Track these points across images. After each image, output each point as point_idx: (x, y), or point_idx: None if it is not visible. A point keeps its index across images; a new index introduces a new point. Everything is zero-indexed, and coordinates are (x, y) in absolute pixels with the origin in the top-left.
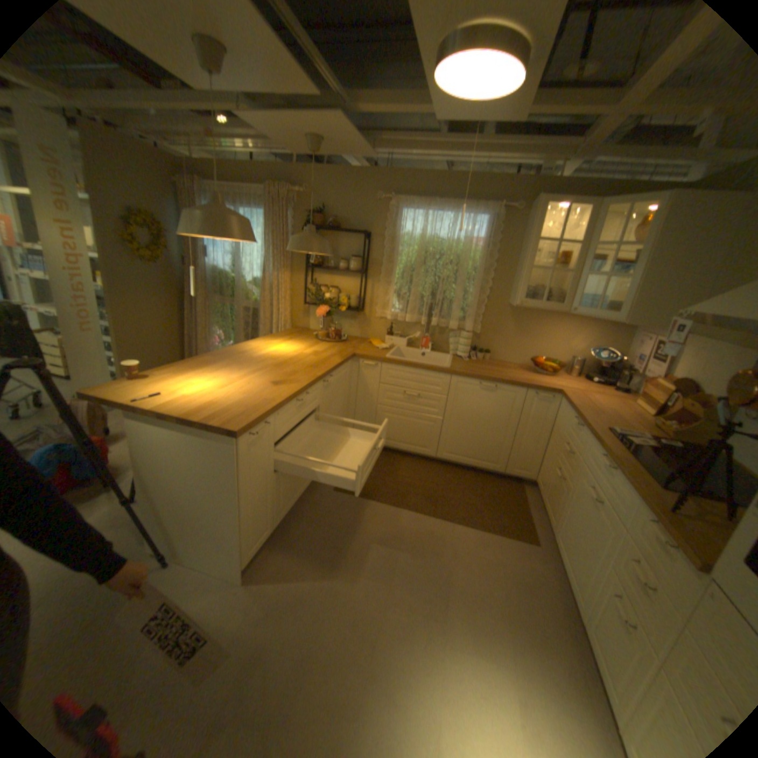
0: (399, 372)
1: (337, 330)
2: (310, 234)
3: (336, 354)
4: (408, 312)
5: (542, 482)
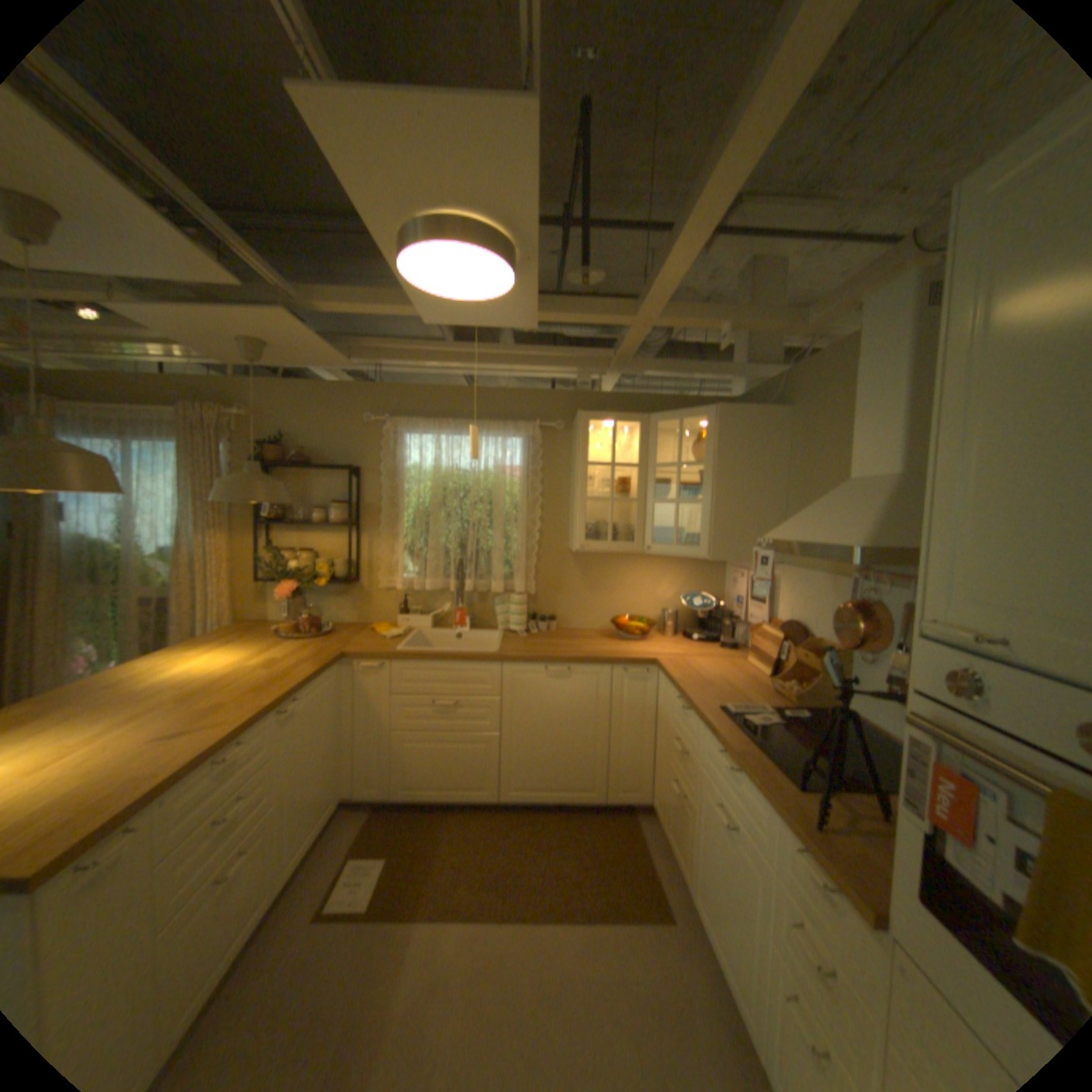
0: (420, 673)
1: (311, 618)
2: (251, 475)
3: (307, 660)
4: (429, 576)
5: (660, 808)
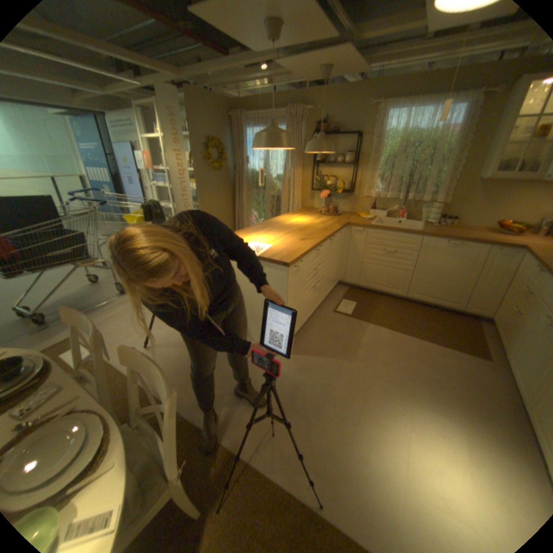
0: (380, 235)
1: (334, 207)
2: (321, 139)
3: (335, 223)
4: (389, 190)
5: (499, 319)
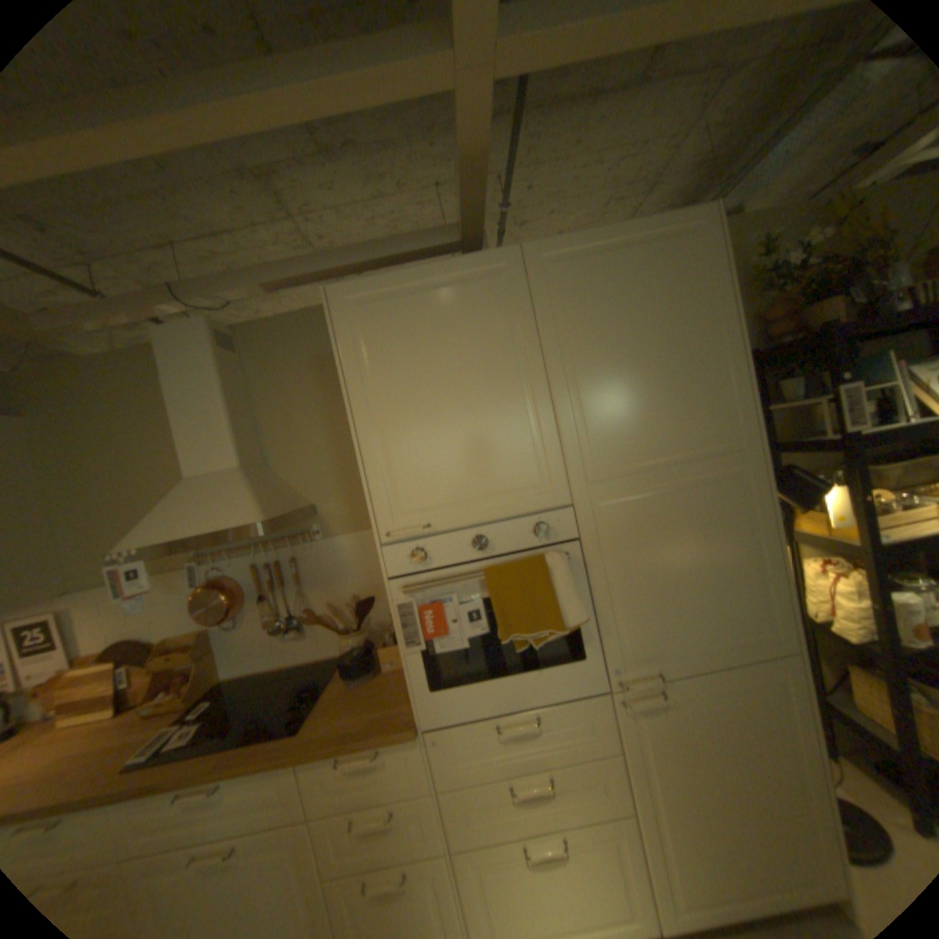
0: None
1: None
2: None
3: None
4: None
5: None
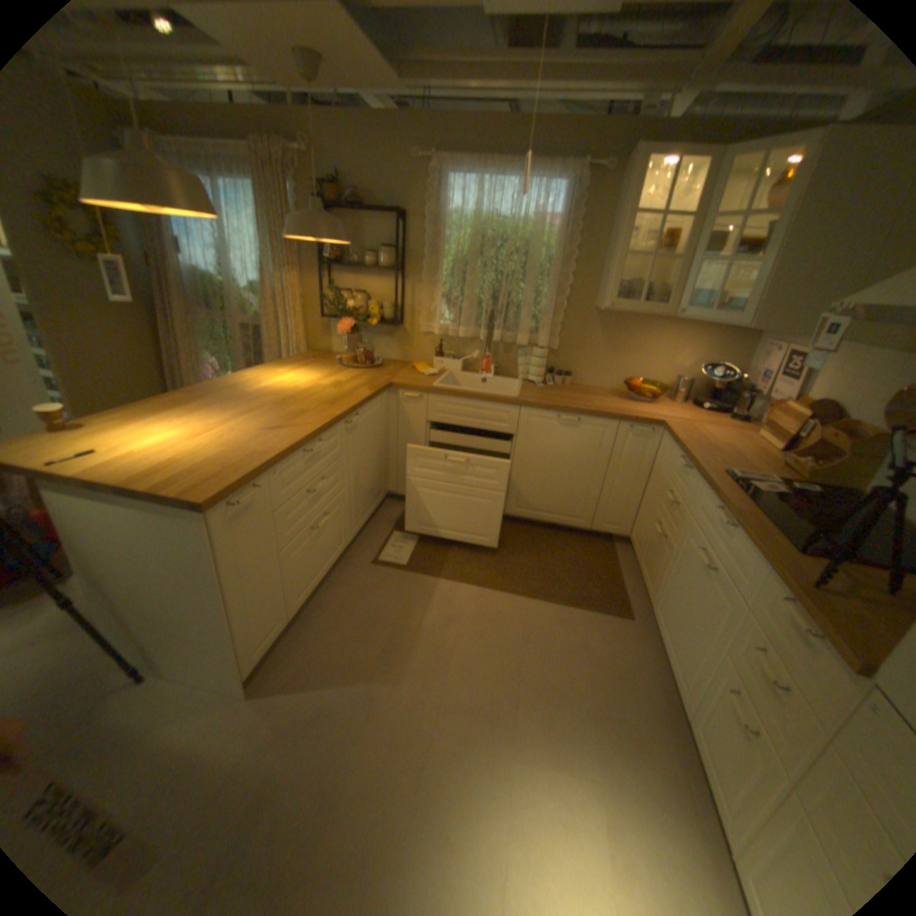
0: (451, 407)
1: (366, 352)
2: (314, 211)
3: (364, 385)
4: (462, 324)
5: (637, 539)
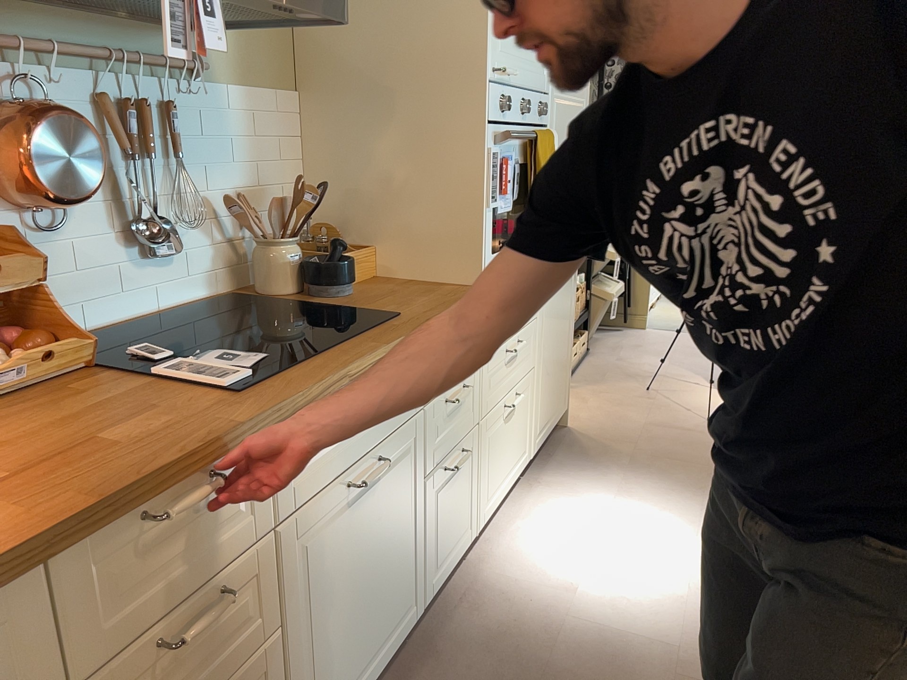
0: None
1: None
2: None
3: None
4: None
5: None
